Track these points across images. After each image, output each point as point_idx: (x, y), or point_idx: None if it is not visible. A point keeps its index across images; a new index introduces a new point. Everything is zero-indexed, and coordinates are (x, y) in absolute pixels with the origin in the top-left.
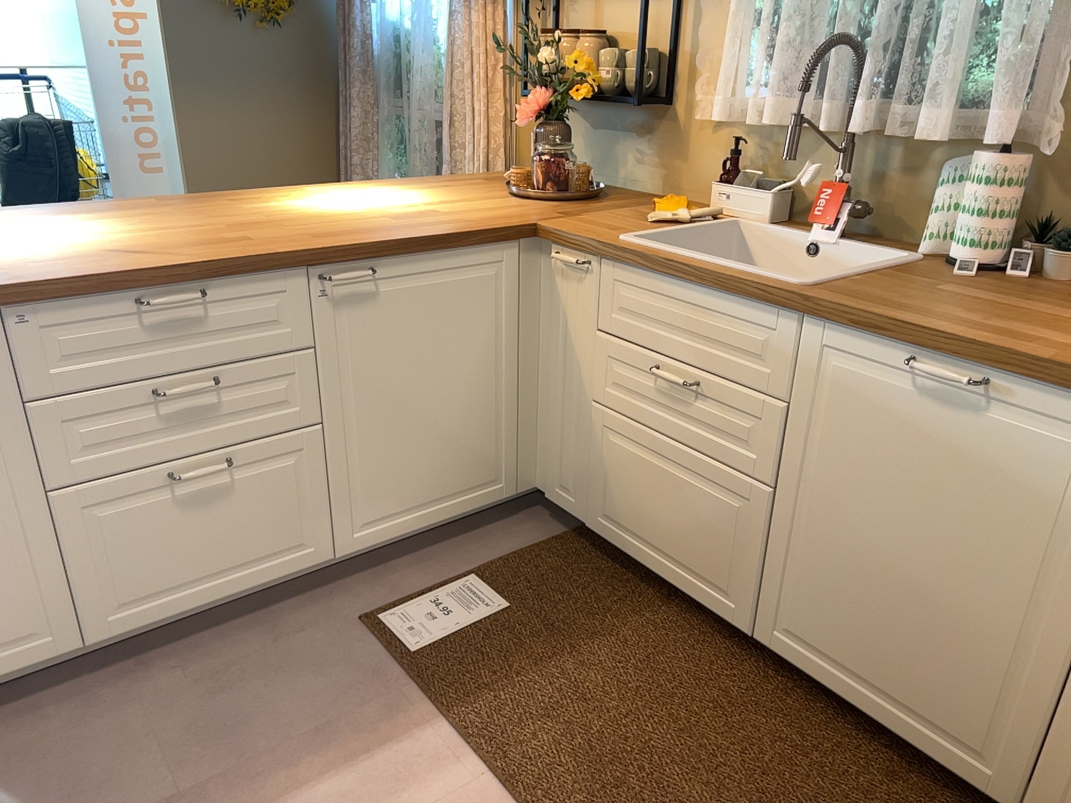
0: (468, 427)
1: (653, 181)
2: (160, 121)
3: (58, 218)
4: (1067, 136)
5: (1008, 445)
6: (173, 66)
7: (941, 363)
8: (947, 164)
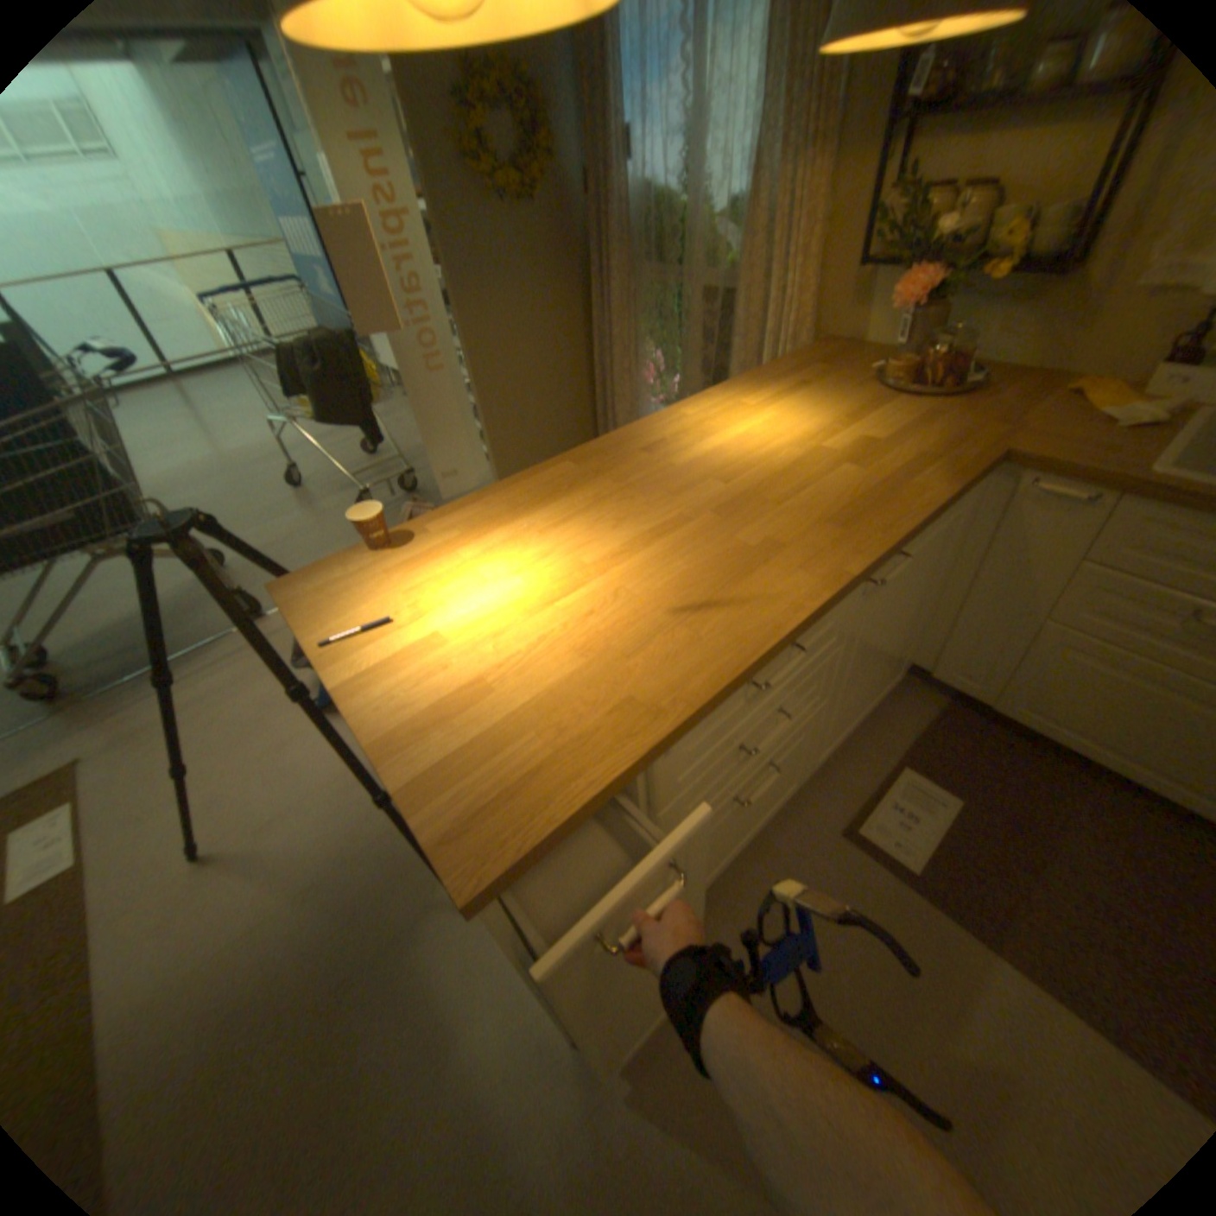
0: (902, 646)
1: (1030, 351)
2: (433, 320)
3: (519, 523)
4: None
5: None
6: (444, 263)
7: None
8: None
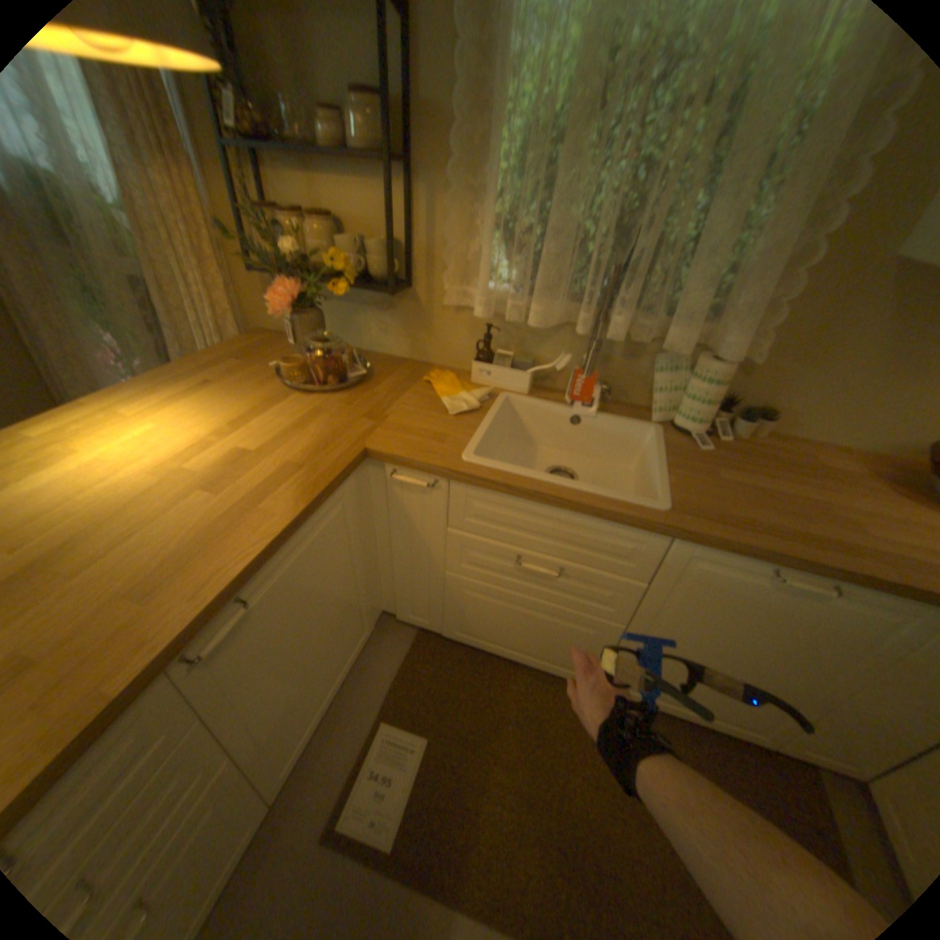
0: (342, 625)
1: (402, 348)
2: None
3: None
4: (770, 348)
5: (842, 618)
6: None
7: (805, 576)
8: (664, 353)
